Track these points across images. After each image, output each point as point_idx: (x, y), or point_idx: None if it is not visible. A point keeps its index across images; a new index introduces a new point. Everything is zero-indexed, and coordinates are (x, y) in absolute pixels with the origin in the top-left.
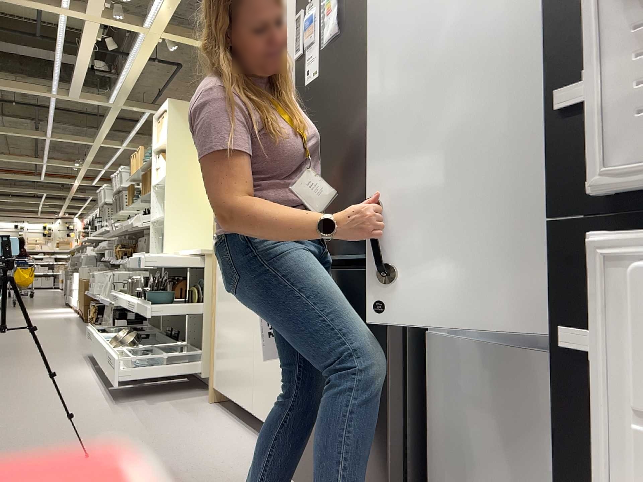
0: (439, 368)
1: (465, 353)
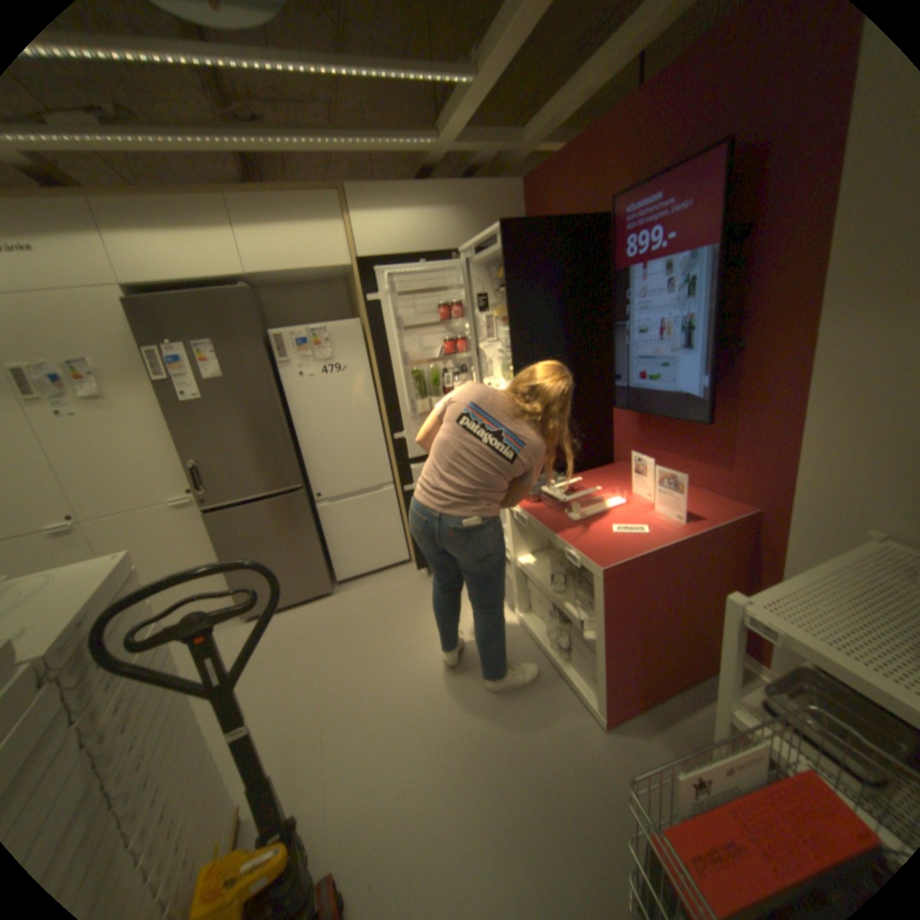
0: (324, 517)
1: (335, 506)
